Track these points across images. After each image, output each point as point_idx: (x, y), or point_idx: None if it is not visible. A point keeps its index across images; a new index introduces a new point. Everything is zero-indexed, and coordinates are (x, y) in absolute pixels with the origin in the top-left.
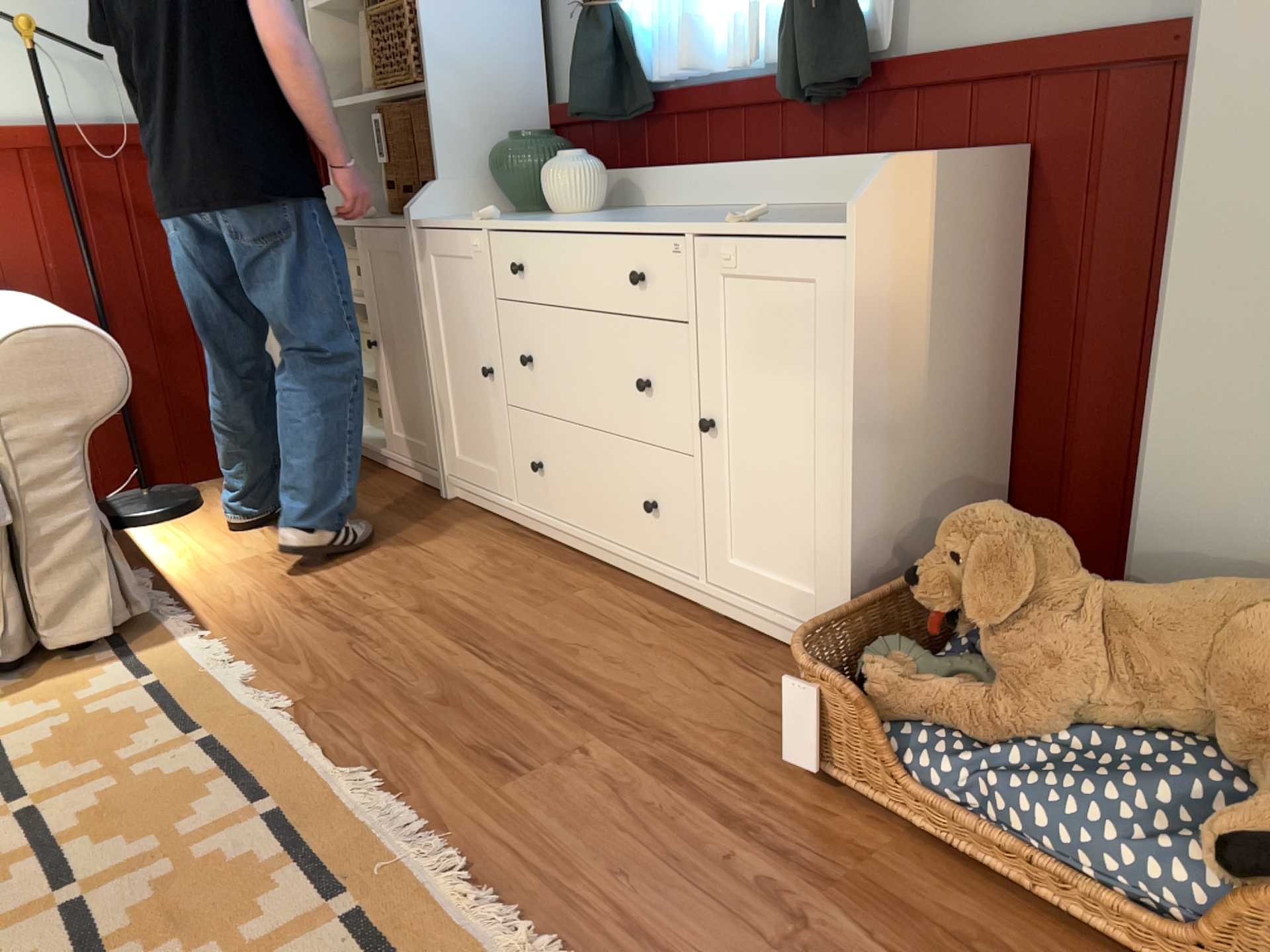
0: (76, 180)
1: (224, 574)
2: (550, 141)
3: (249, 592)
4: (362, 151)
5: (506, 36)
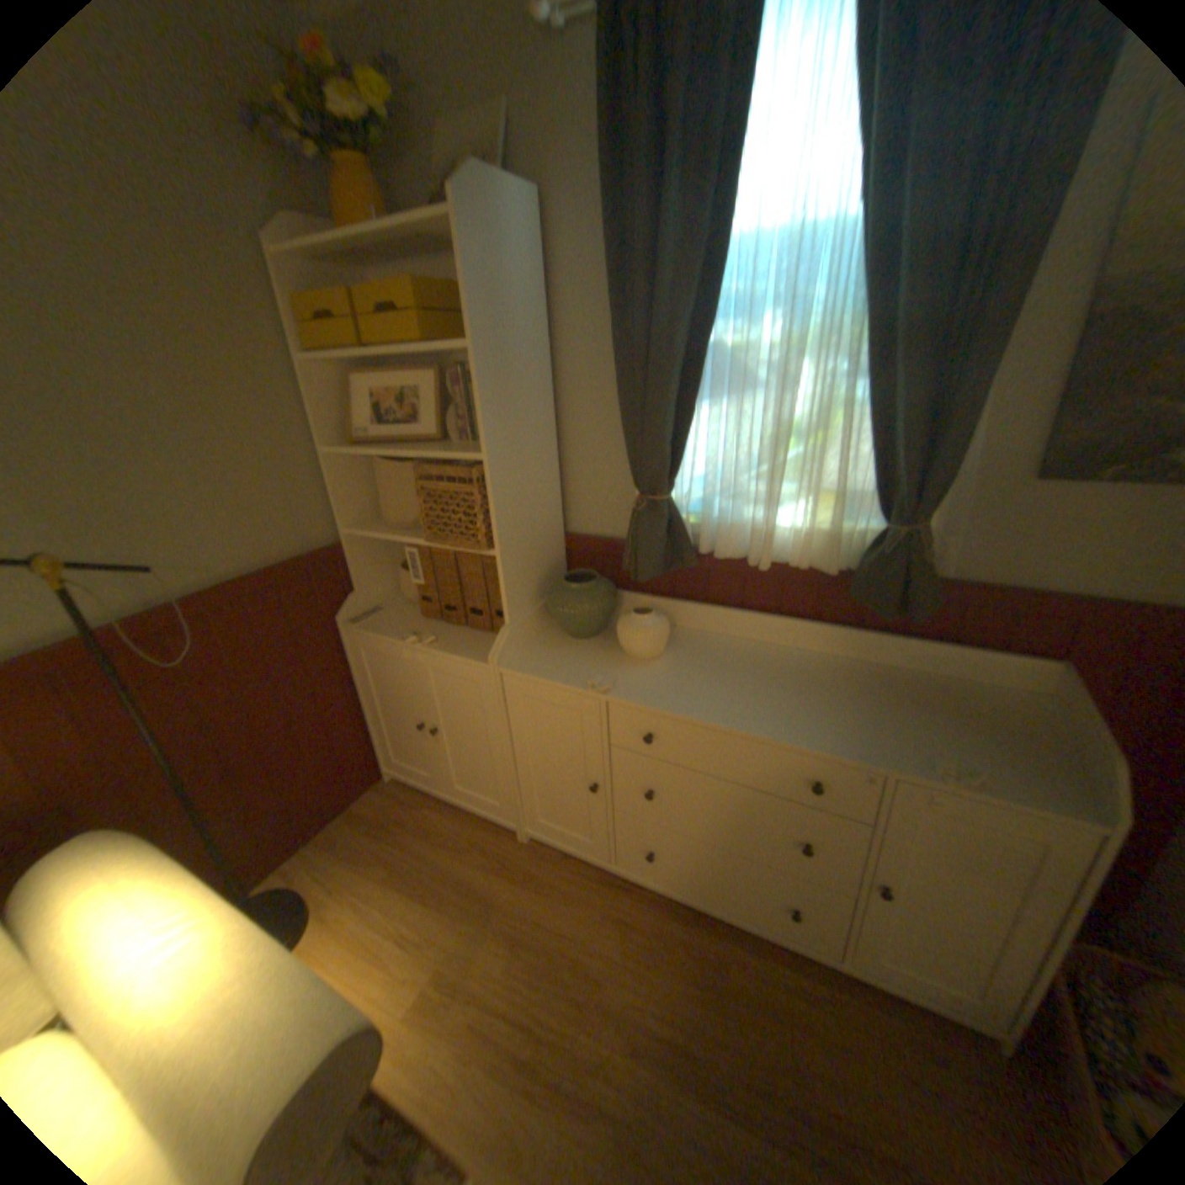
0: (118, 672)
1: (409, 1040)
2: (605, 587)
3: (456, 1070)
4: (376, 554)
5: (543, 493)
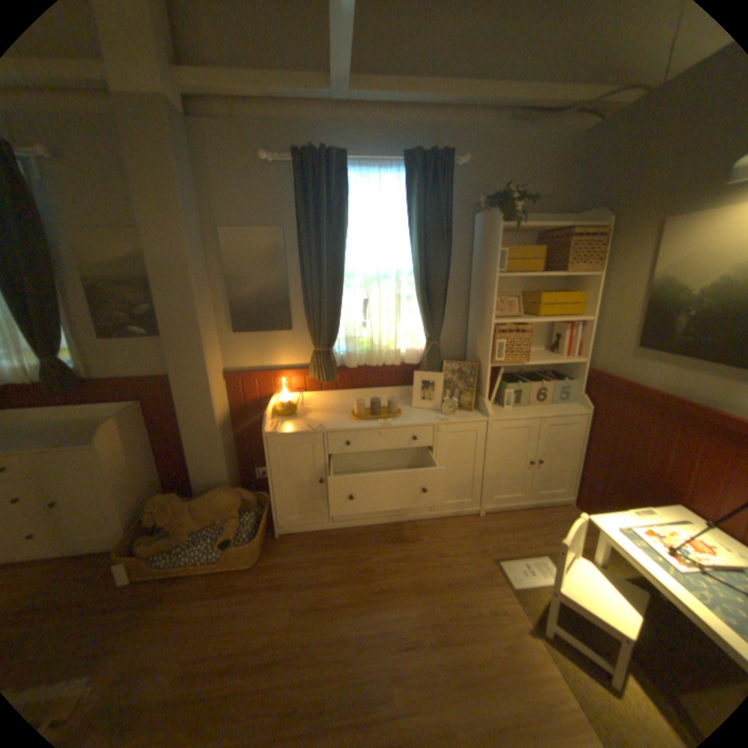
0: None
1: None
2: None
3: None
4: None
5: None
